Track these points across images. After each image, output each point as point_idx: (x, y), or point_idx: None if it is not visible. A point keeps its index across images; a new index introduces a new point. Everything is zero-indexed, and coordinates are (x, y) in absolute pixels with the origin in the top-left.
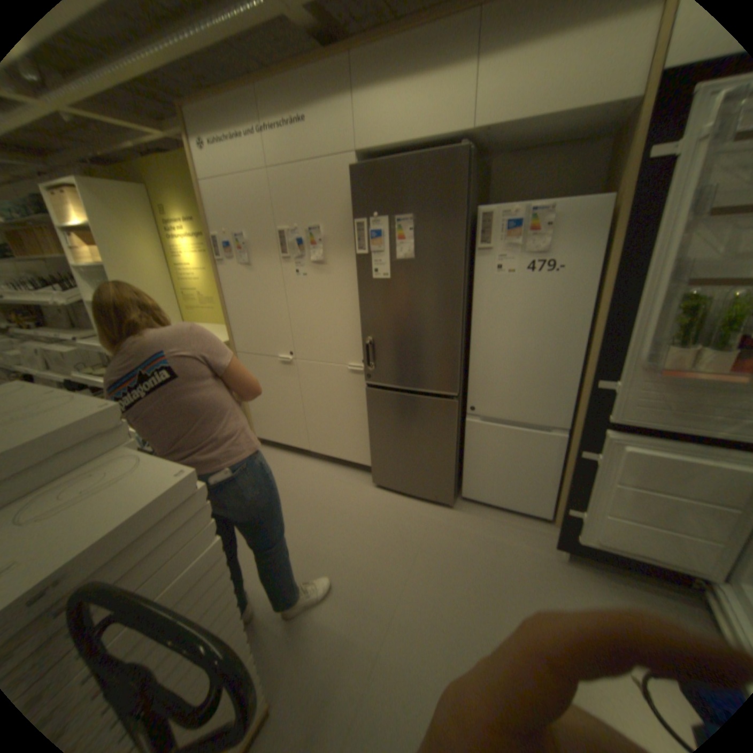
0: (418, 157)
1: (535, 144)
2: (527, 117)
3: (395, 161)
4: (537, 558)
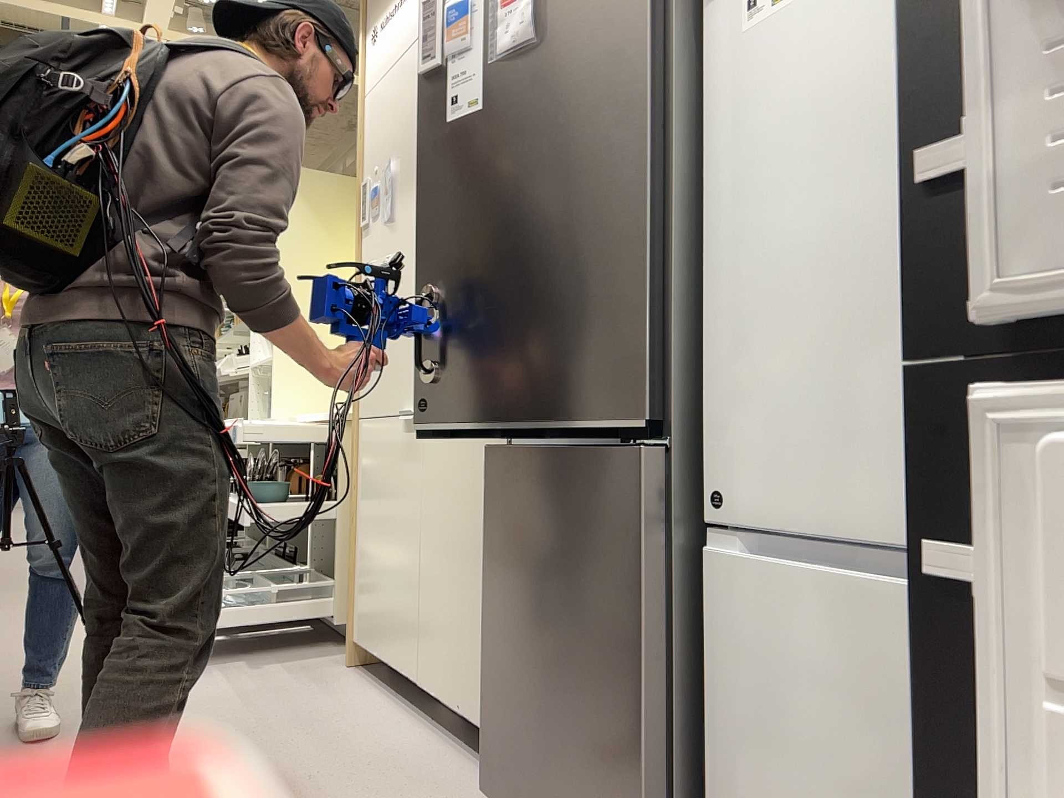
0: None
1: None
2: None
3: None
4: None
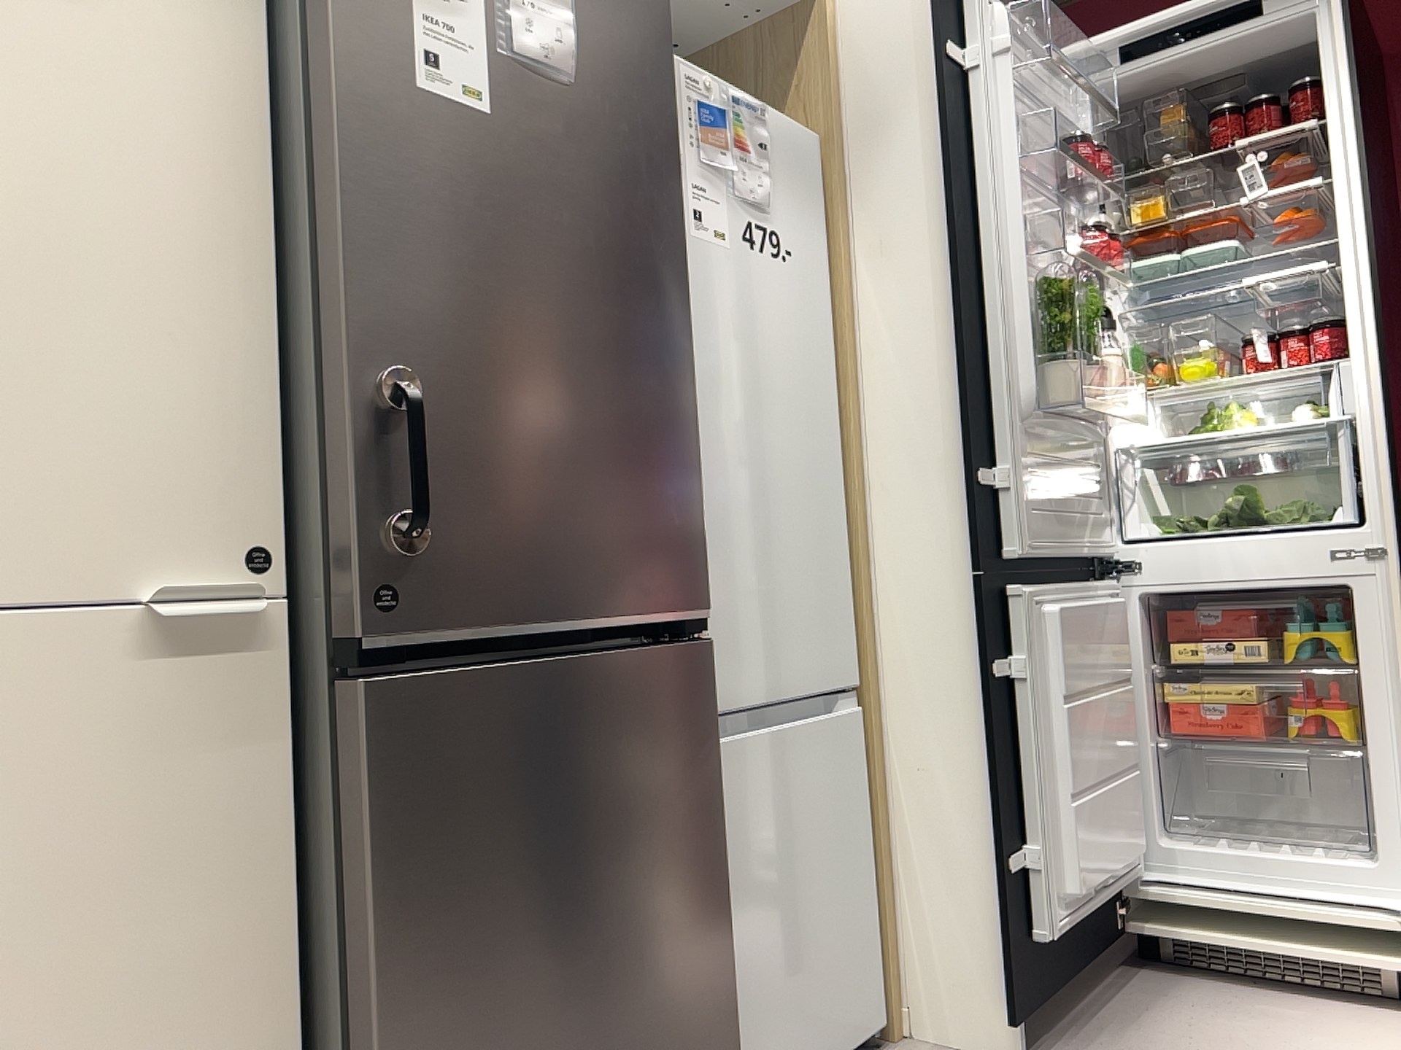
0: None
1: None
2: None
3: None
4: None
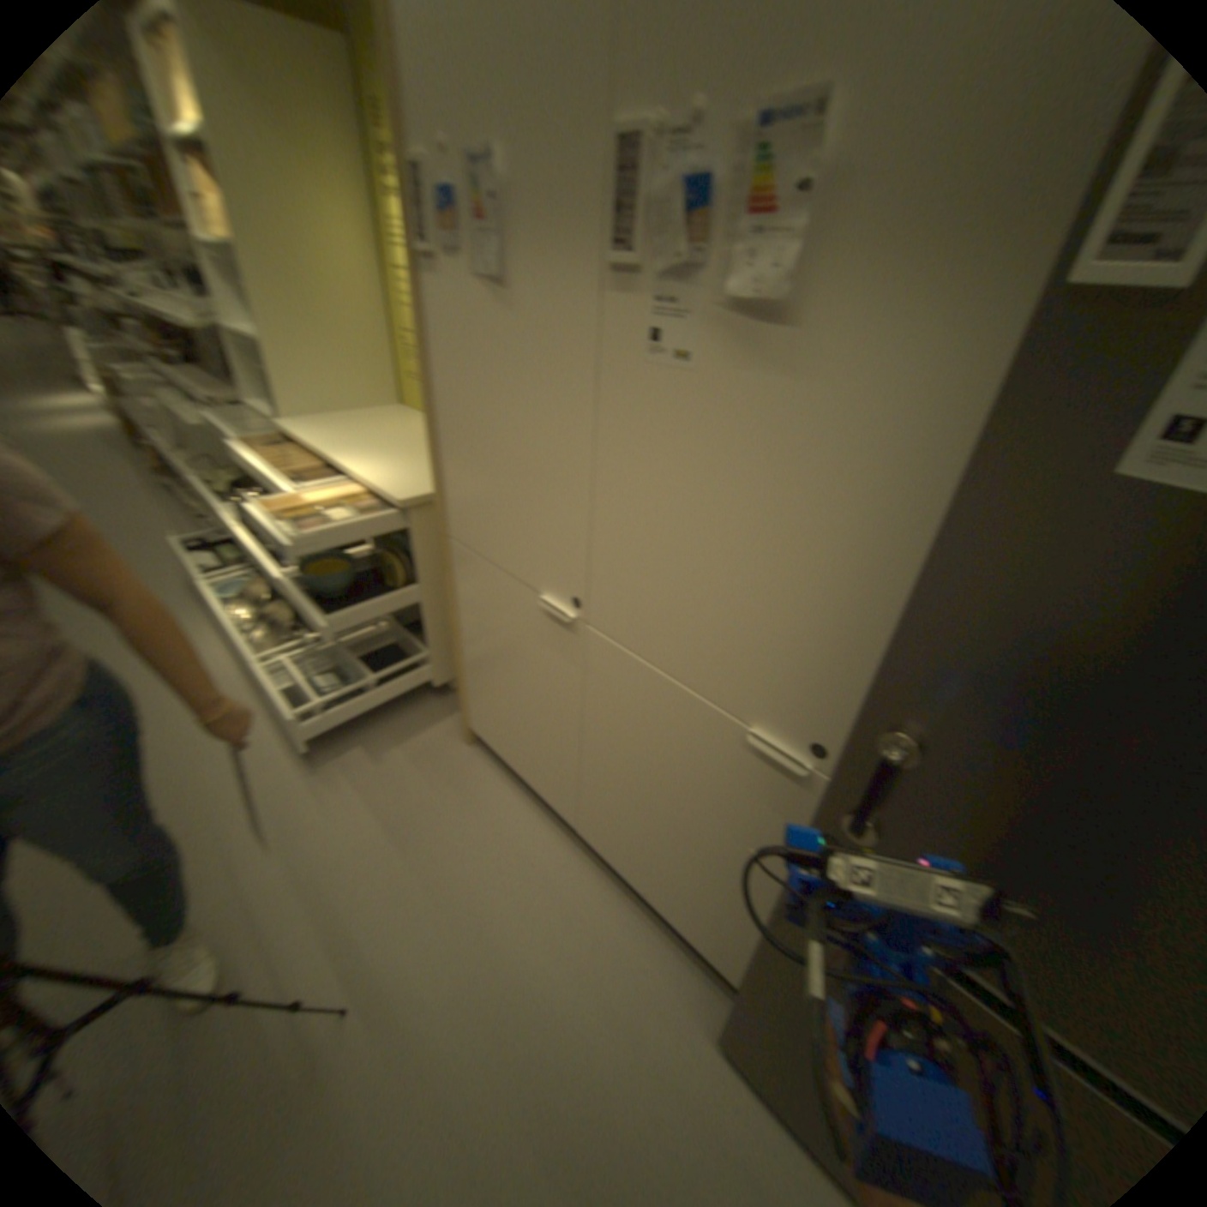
0: None
1: None
2: None
3: None
4: None
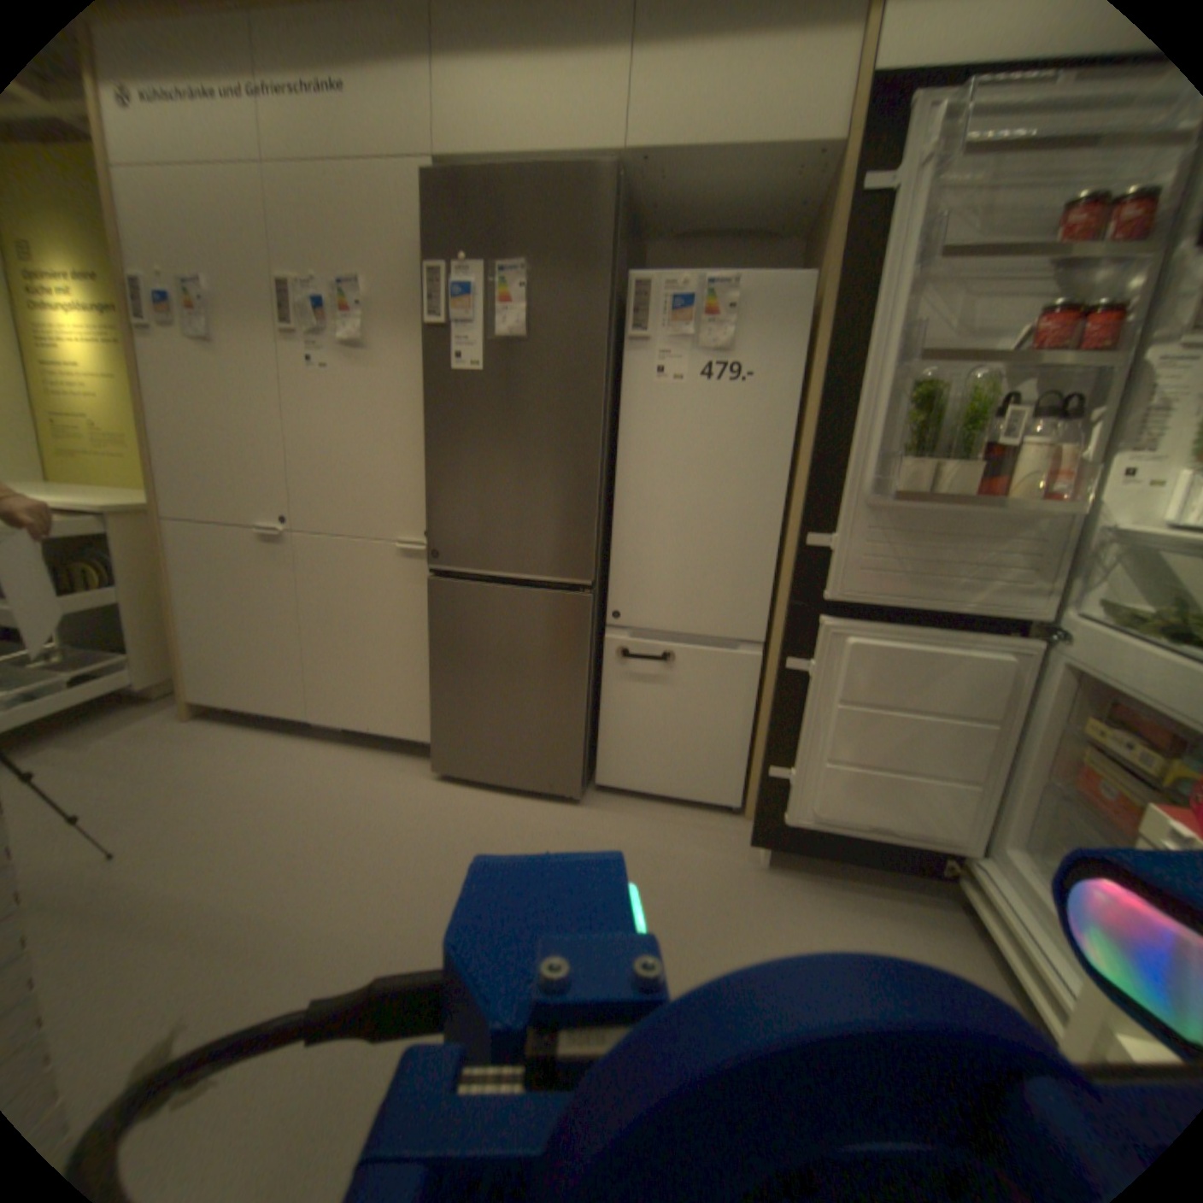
0: (537, 170)
1: (706, 233)
2: (699, 146)
3: (499, 171)
4: (720, 867)
